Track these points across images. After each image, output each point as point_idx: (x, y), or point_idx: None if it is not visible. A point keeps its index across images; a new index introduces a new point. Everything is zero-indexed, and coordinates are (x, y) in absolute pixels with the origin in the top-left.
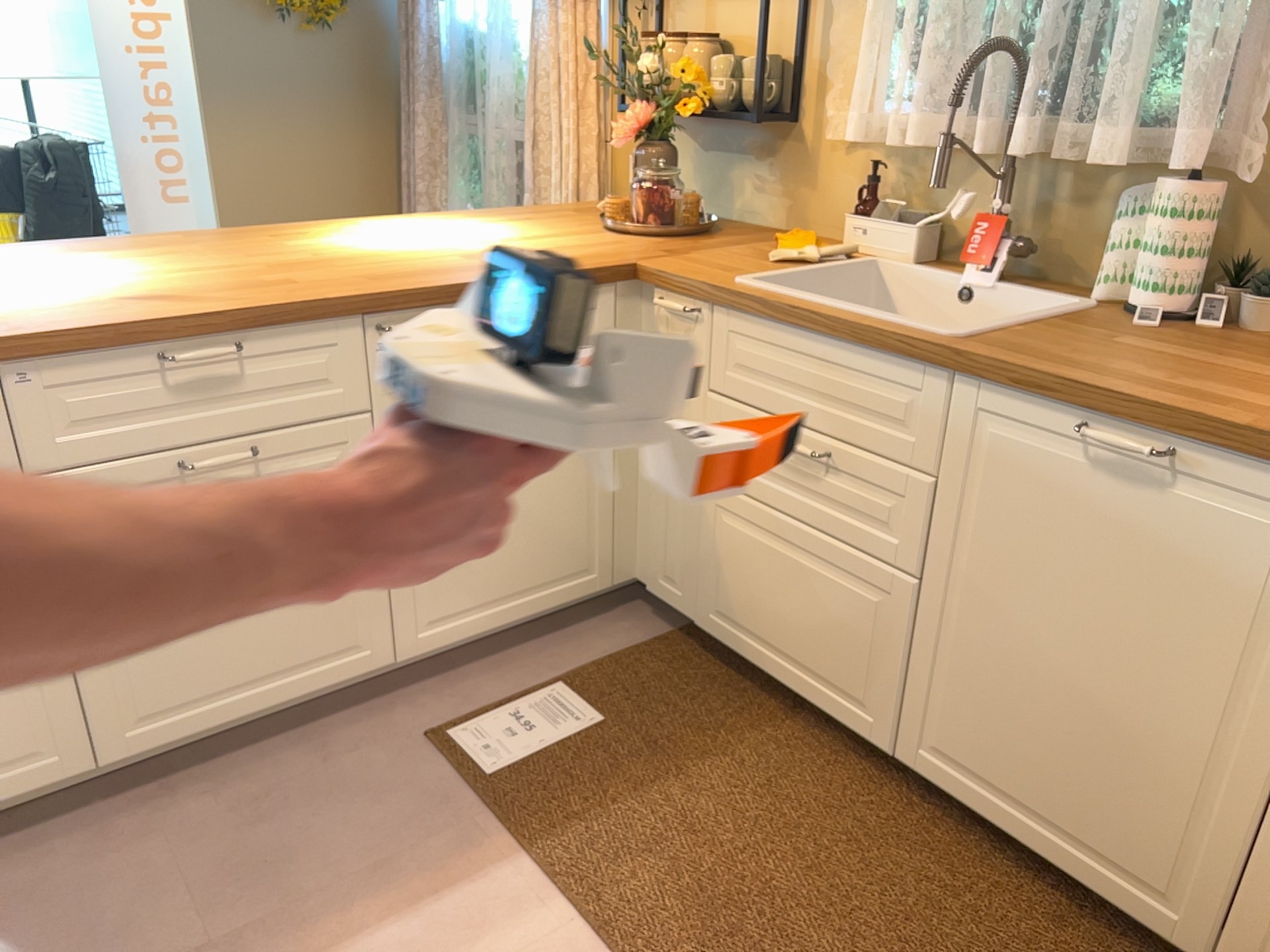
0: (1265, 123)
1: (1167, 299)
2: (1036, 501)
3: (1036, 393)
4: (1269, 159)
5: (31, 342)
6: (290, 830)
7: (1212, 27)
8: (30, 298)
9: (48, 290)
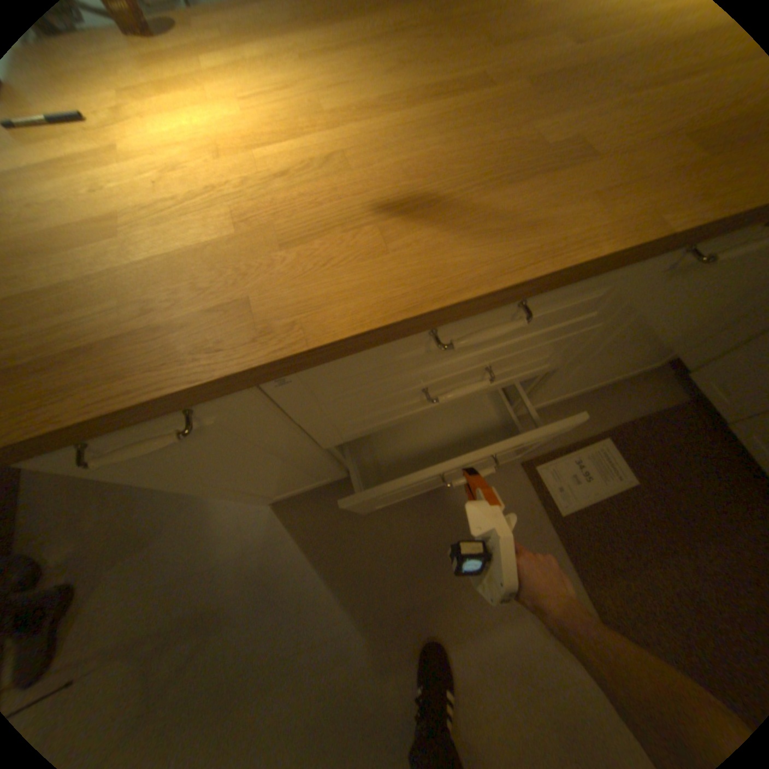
0: None
1: None
2: None
3: None
4: None
5: (282, 360)
6: (449, 527)
7: None
8: (264, 182)
9: (281, 149)
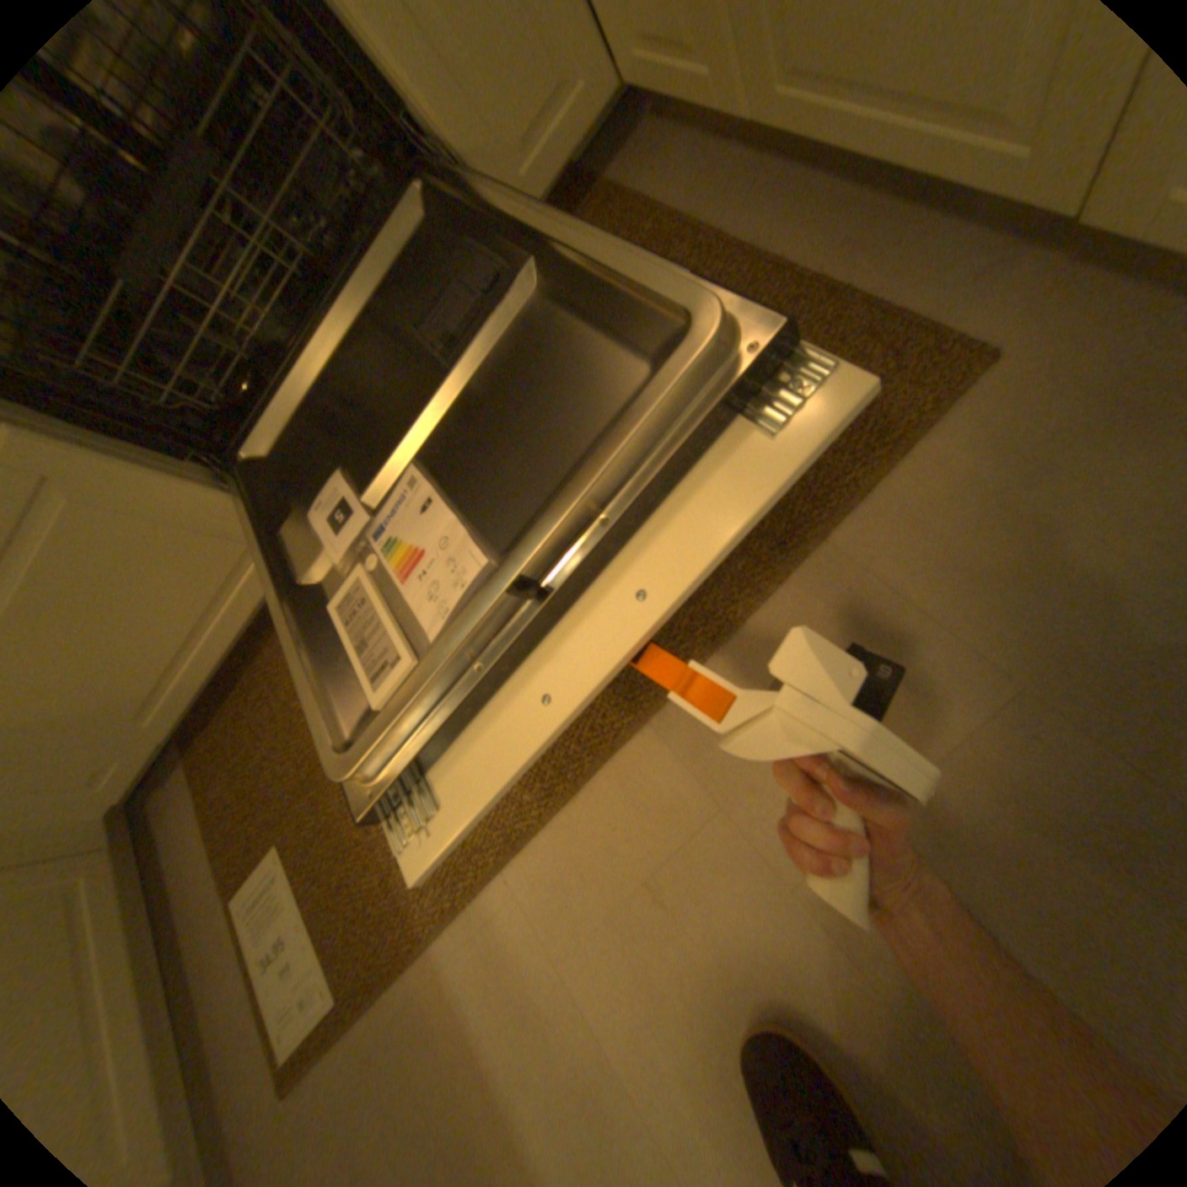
0: None
1: None
2: None
3: None
4: None
5: None
6: None
7: None
8: None
9: None
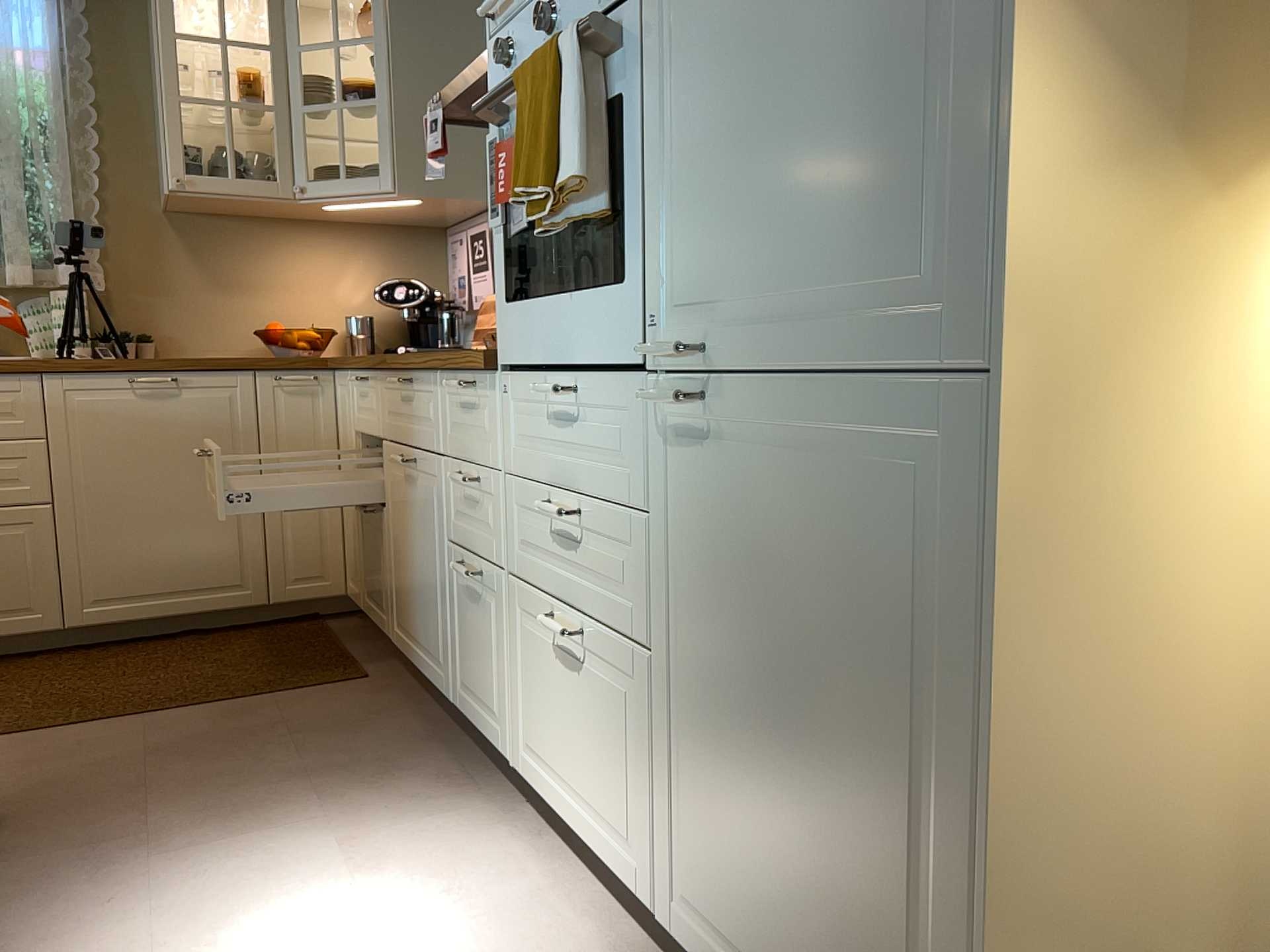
0: (93, 263)
1: (84, 348)
2: (114, 426)
3: (100, 370)
4: (105, 278)
5: None
6: None
7: (54, 217)
8: None
9: None
